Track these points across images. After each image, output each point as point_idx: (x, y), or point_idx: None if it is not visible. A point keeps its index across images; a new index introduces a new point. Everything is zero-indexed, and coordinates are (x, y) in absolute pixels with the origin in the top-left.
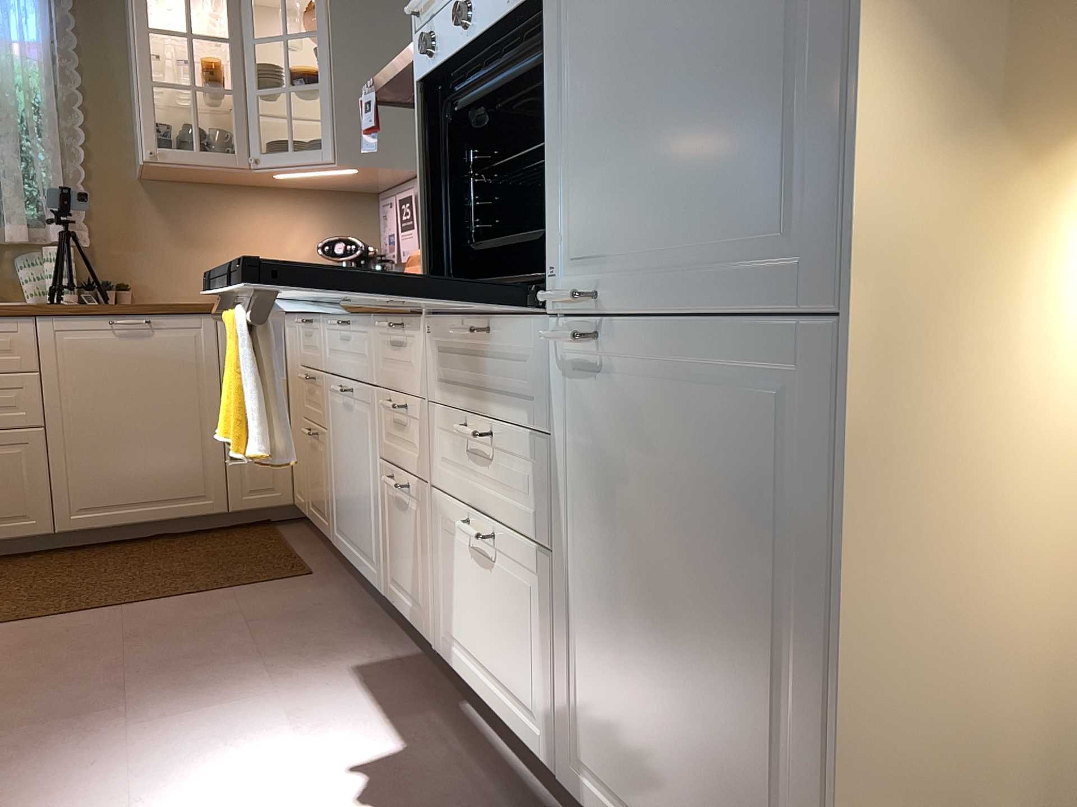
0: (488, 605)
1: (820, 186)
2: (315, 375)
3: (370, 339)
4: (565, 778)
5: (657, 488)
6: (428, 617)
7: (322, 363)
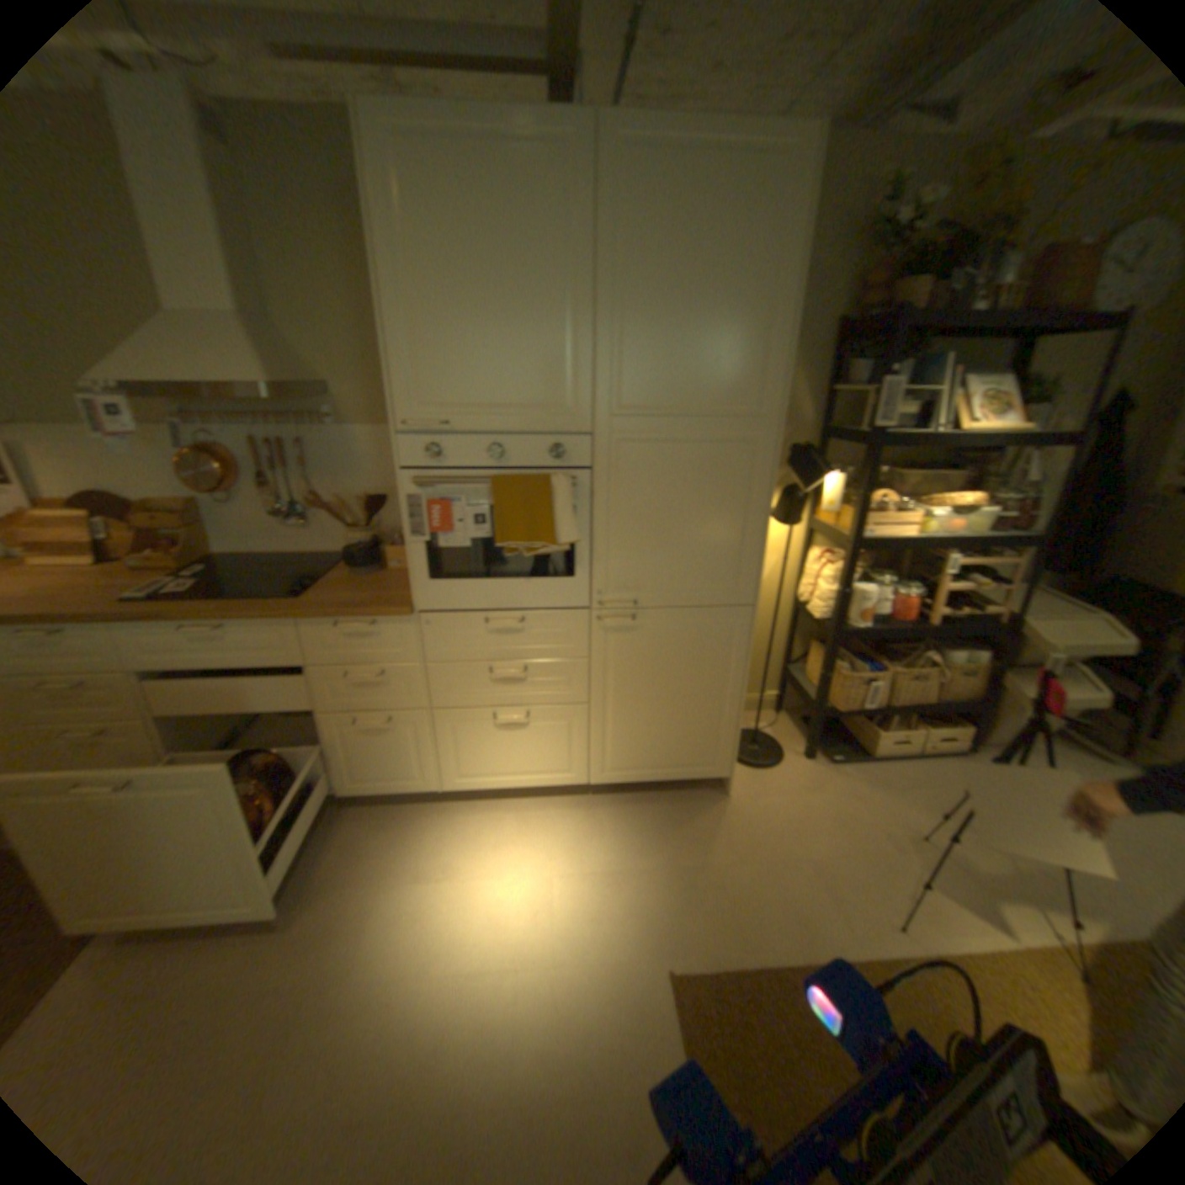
0: (515, 743)
1: (741, 572)
2: (93, 679)
3: (289, 635)
4: (591, 779)
5: (663, 661)
6: (426, 777)
7: (119, 665)
